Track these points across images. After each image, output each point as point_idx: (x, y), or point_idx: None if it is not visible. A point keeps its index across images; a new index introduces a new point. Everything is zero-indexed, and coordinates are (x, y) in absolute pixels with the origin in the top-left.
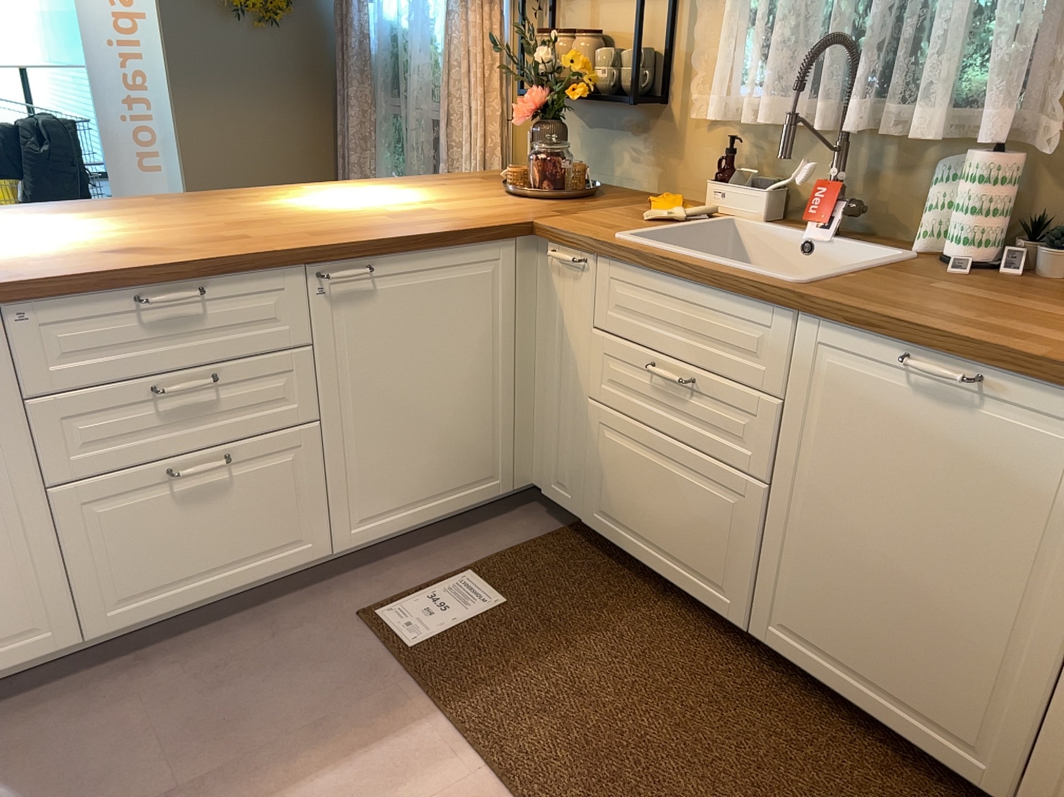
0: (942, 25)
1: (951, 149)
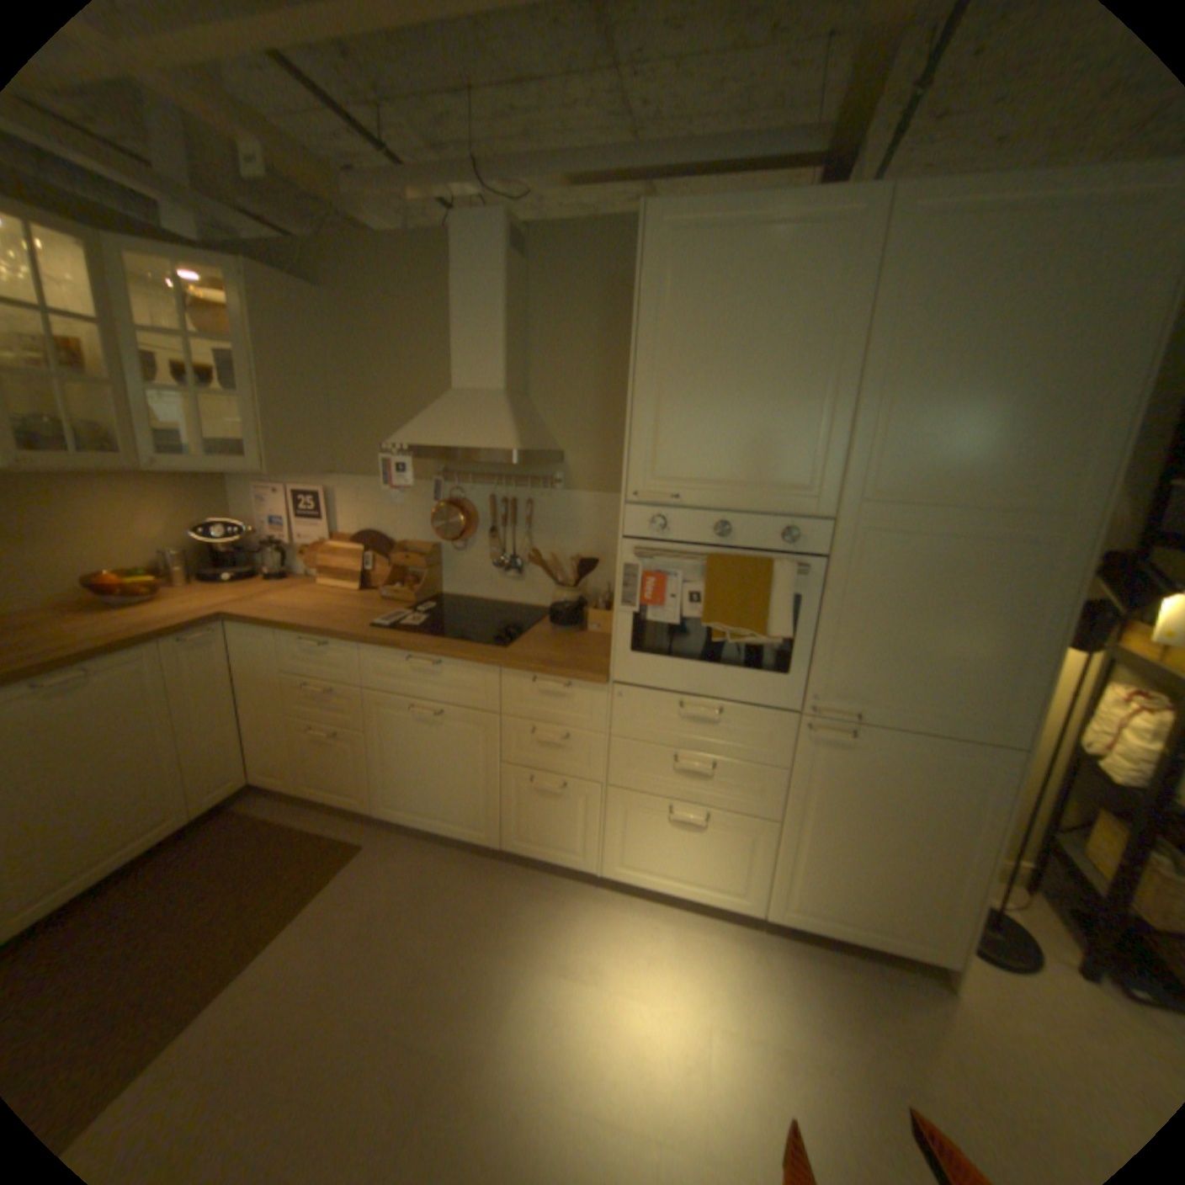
0: None
1: None
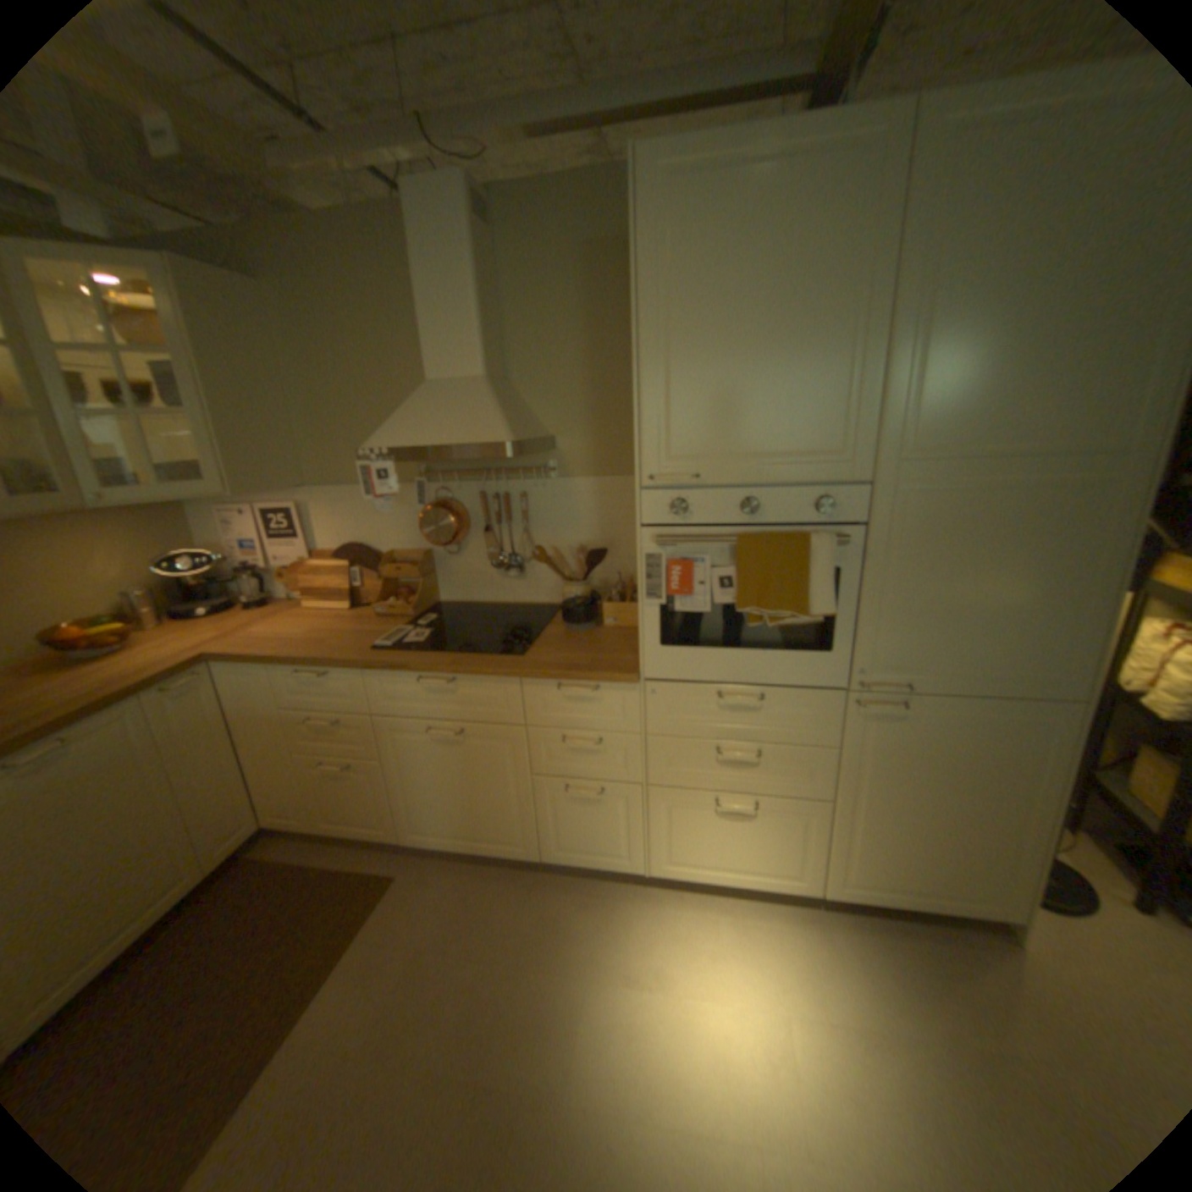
0: None
1: None
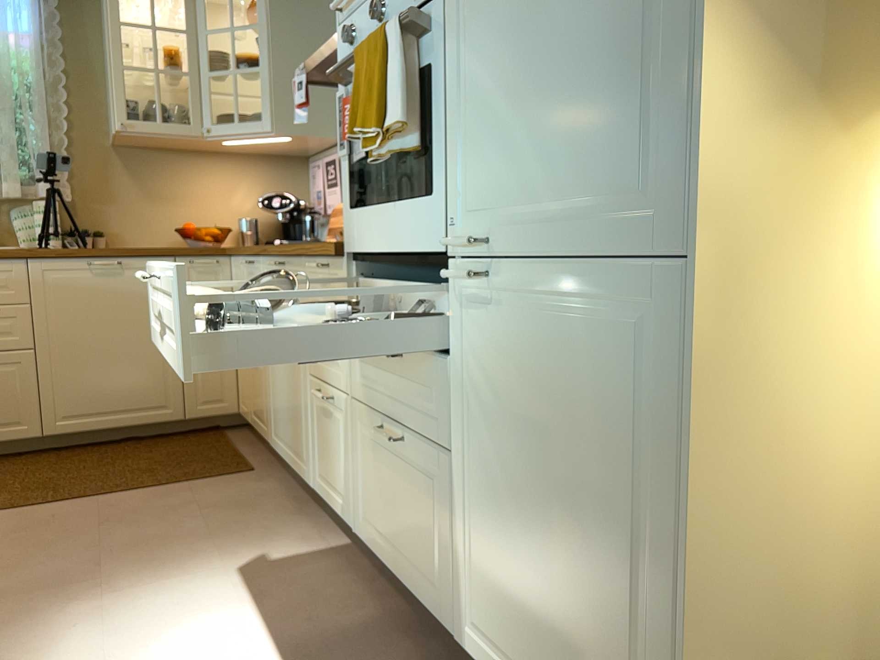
0: (2, 147)
1: (15, 203)
